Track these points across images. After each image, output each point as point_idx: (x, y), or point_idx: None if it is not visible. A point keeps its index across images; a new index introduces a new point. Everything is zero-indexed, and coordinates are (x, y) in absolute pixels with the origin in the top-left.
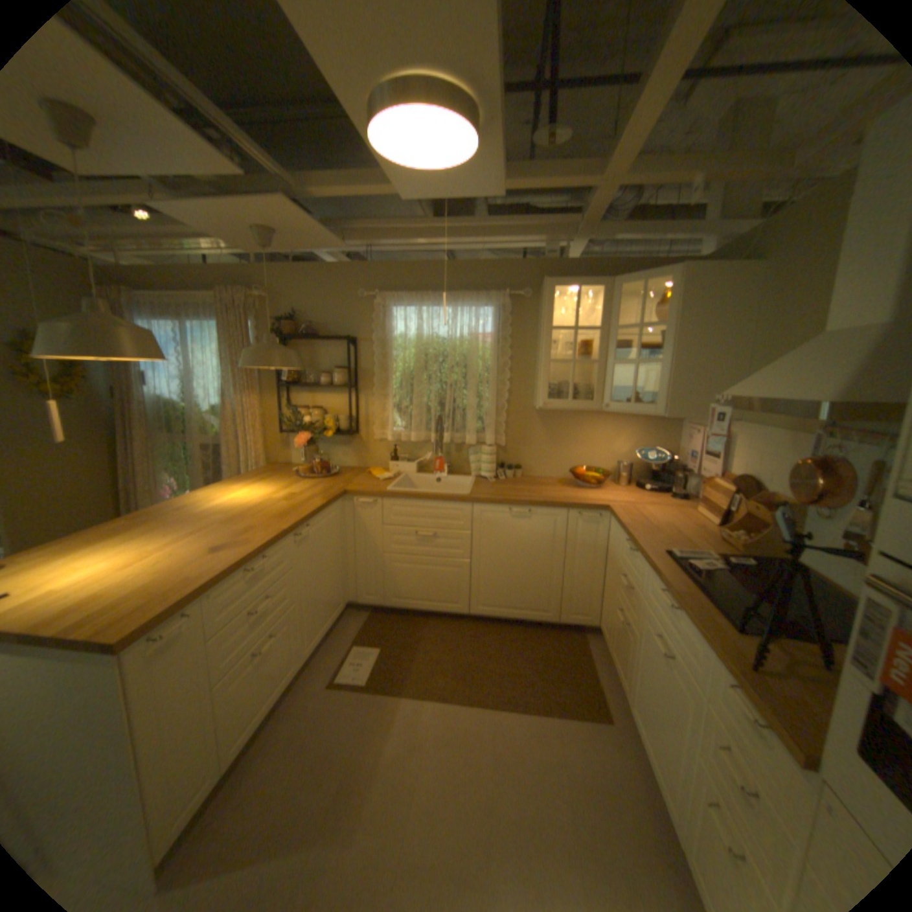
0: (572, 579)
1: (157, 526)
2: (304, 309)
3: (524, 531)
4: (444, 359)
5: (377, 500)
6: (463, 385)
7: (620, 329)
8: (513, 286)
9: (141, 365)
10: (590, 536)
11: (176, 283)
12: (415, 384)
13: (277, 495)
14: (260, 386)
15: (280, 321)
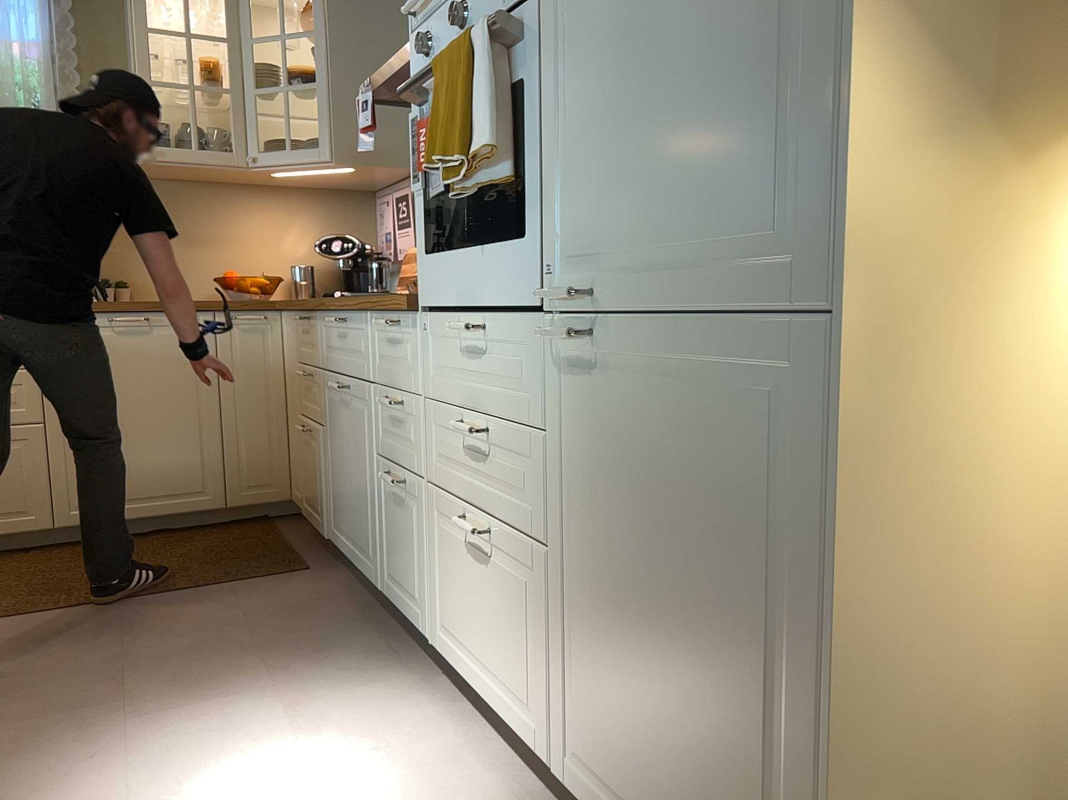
0: (236, 427)
1: None
2: None
3: (143, 356)
4: None
5: None
6: None
7: (257, 43)
8: None
9: None
10: (256, 352)
11: None
12: None
13: None
14: None
15: None
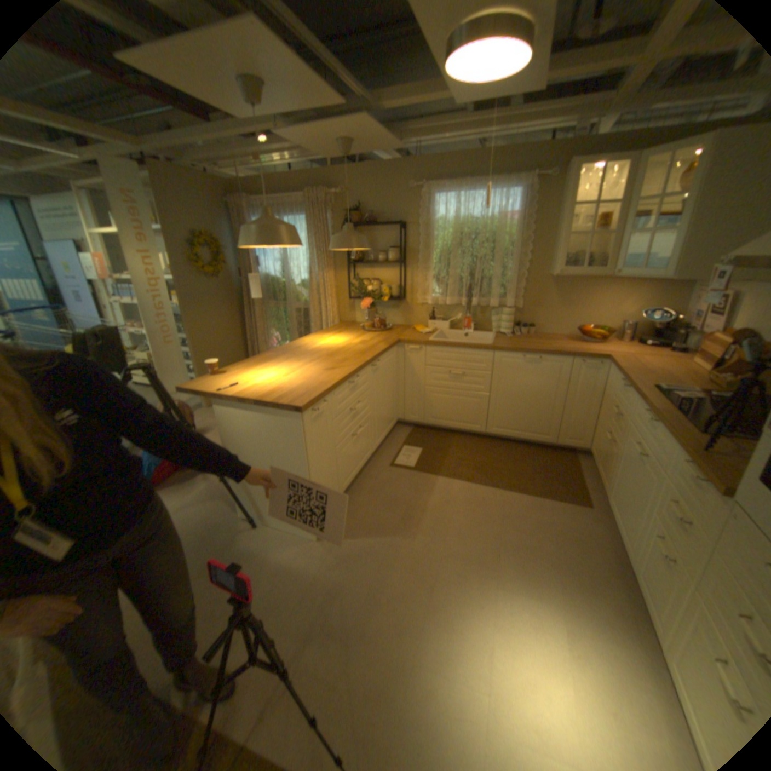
0: (571, 411)
1: (291, 356)
2: (367, 201)
3: (534, 373)
4: (476, 235)
5: (421, 347)
6: (490, 257)
7: (641, 200)
8: (541, 166)
9: (256, 251)
10: (591, 379)
11: (276, 187)
12: (452, 258)
13: (354, 341)
14: (334, 264)
15: (350, 212)
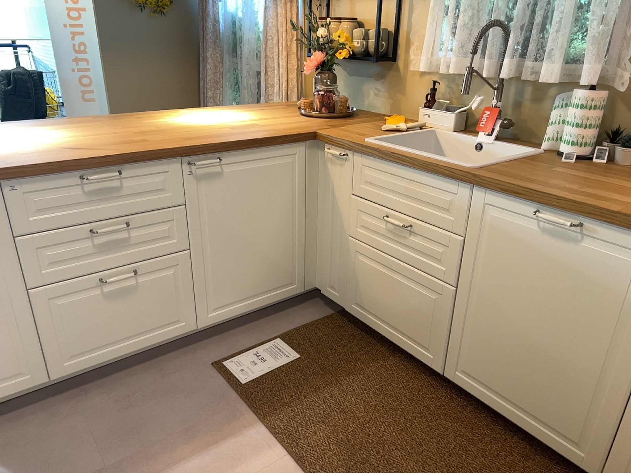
0: None
1: (100, 124)
2: None
3: (561, 267)
4: None
5: (347, 153)
6: None
7: None
8: None
9: None
10: None
11: None
12: None
13: (239, 122)
14: None
15: None
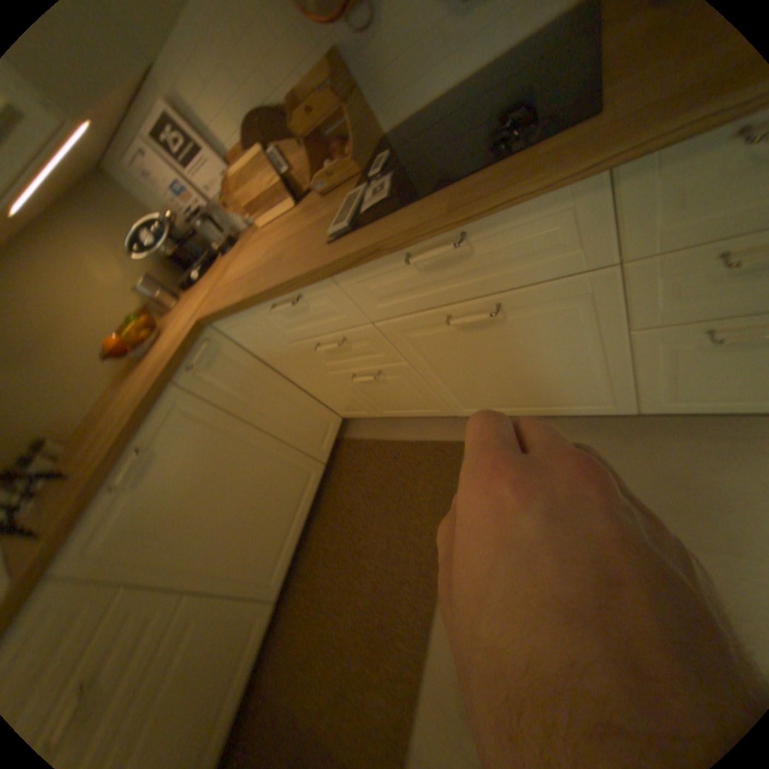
0: (280, 424)
1: None
2: None
3: (175, 469)
4: None
5: None
6: None
7: None
8: None
9: None
10: (233, 369)
11: None
12: None
13: None
14: None
15: None
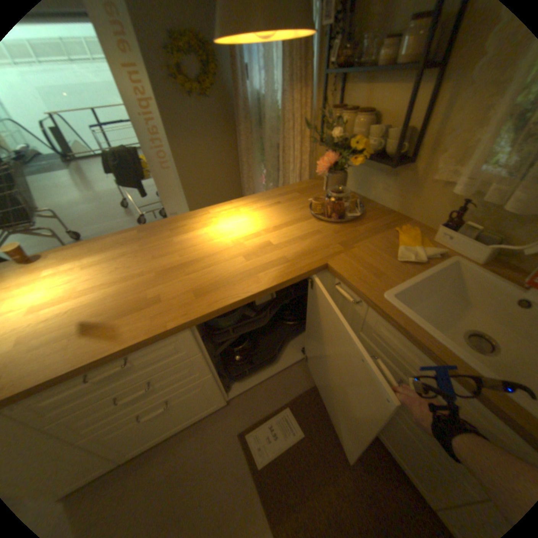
0: None
1: (135, 249)
2: None
3: None
4: None
5: (362, 301)
6: None
7: None
8: None
9: (246, 55)
10: None
11: None
12: None
13: (254, 239)
14: (319, 72)
15: None
